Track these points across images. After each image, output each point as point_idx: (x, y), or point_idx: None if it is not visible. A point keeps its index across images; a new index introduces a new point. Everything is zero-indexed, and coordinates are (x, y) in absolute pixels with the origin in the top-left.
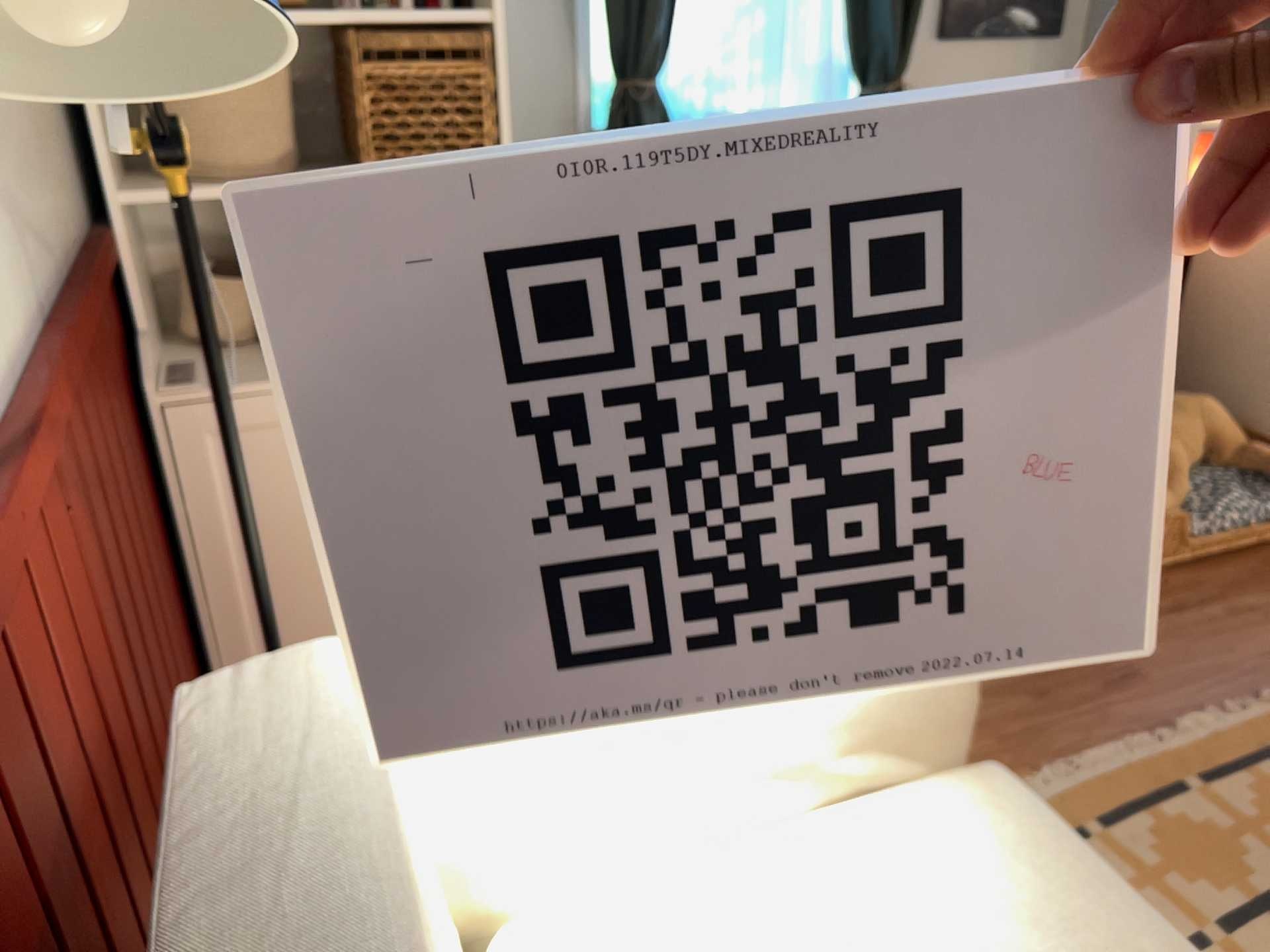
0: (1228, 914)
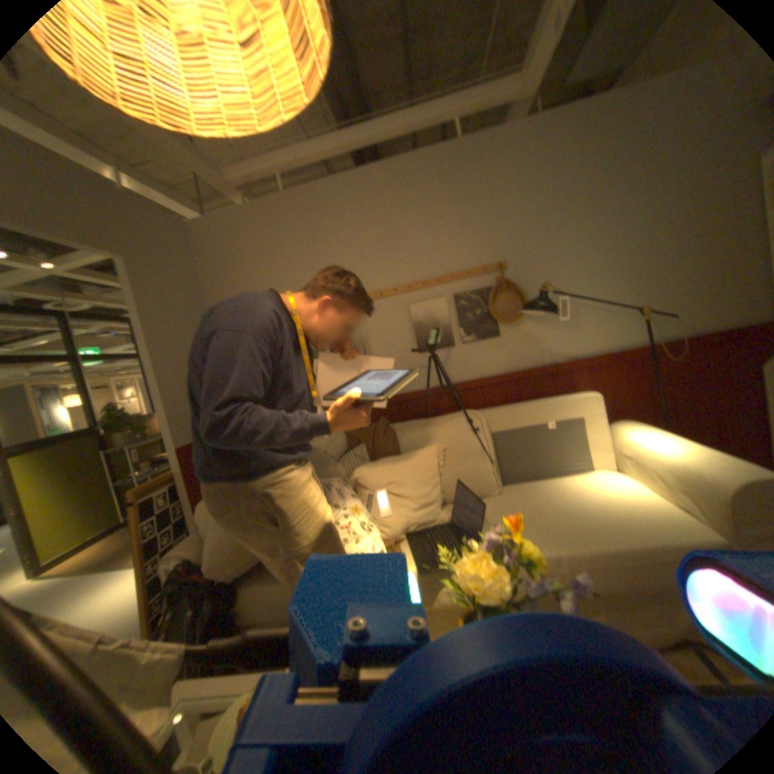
0: None
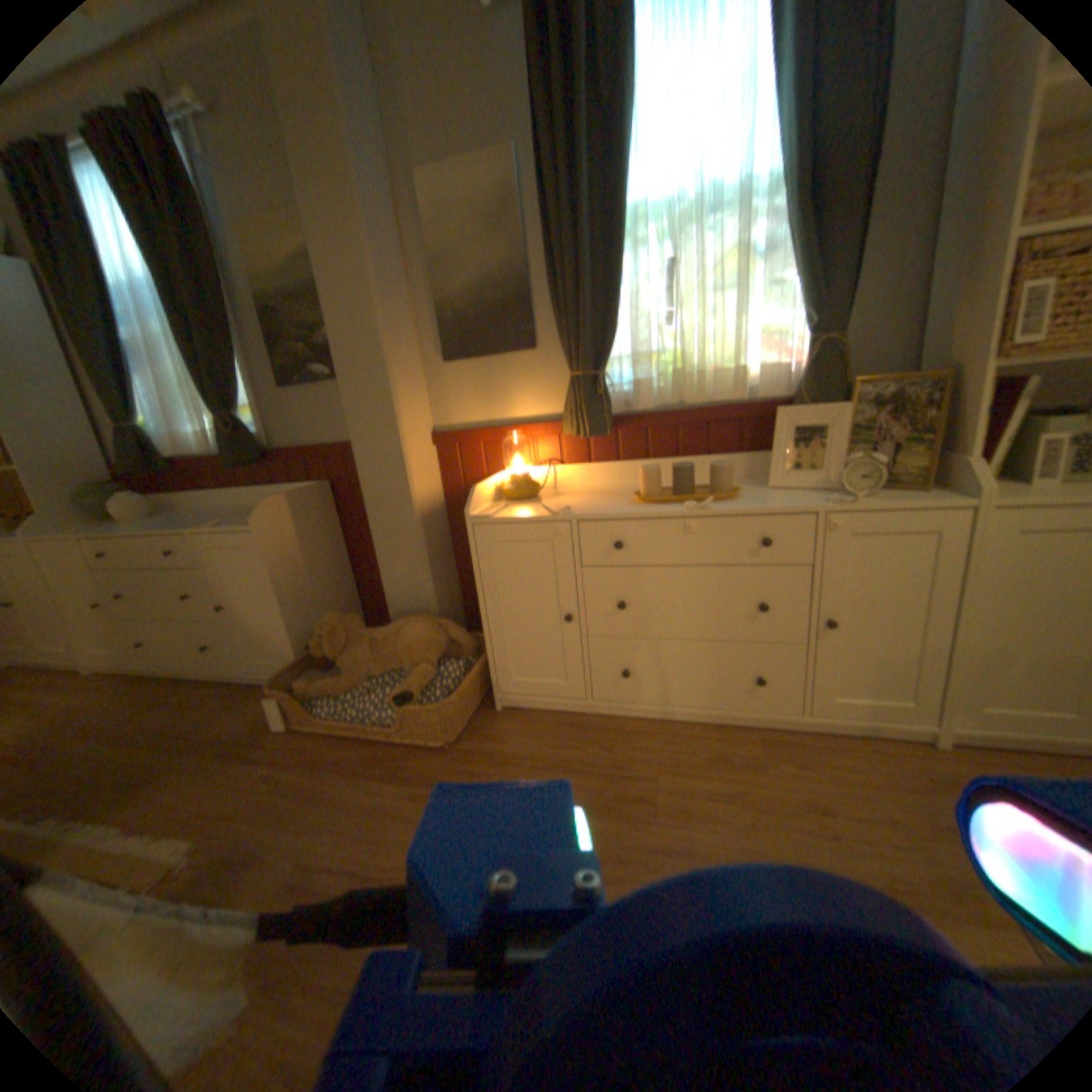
0: None
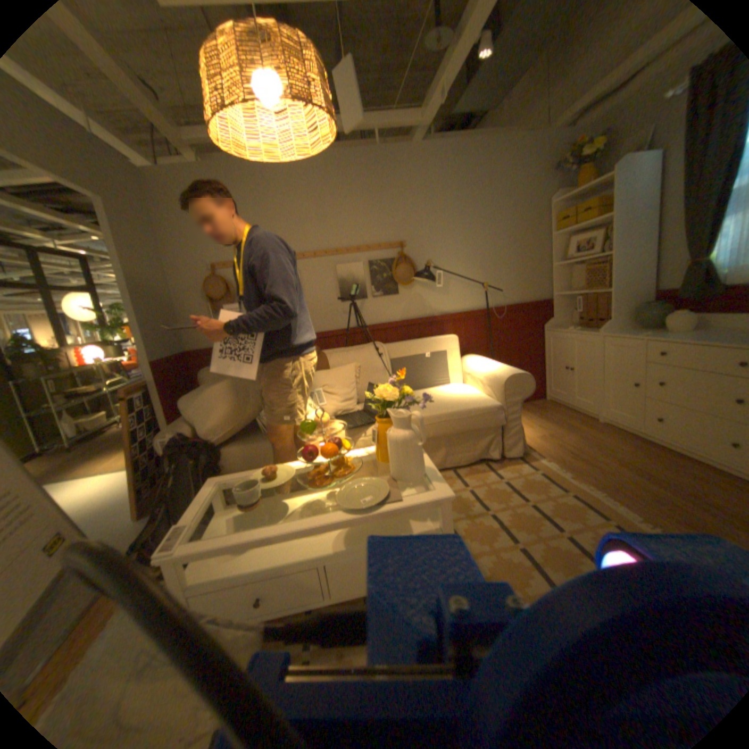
0: (544, 510)
